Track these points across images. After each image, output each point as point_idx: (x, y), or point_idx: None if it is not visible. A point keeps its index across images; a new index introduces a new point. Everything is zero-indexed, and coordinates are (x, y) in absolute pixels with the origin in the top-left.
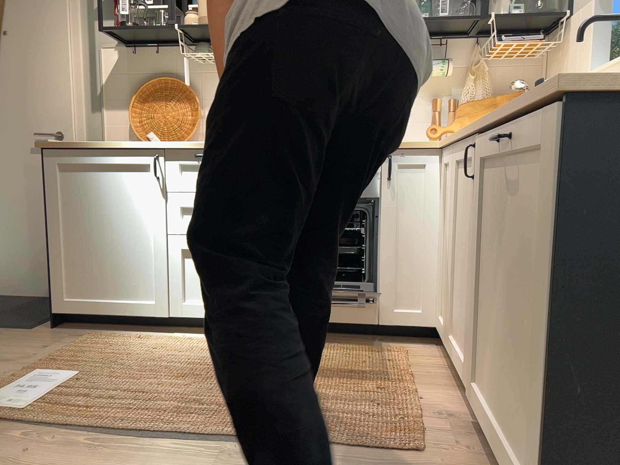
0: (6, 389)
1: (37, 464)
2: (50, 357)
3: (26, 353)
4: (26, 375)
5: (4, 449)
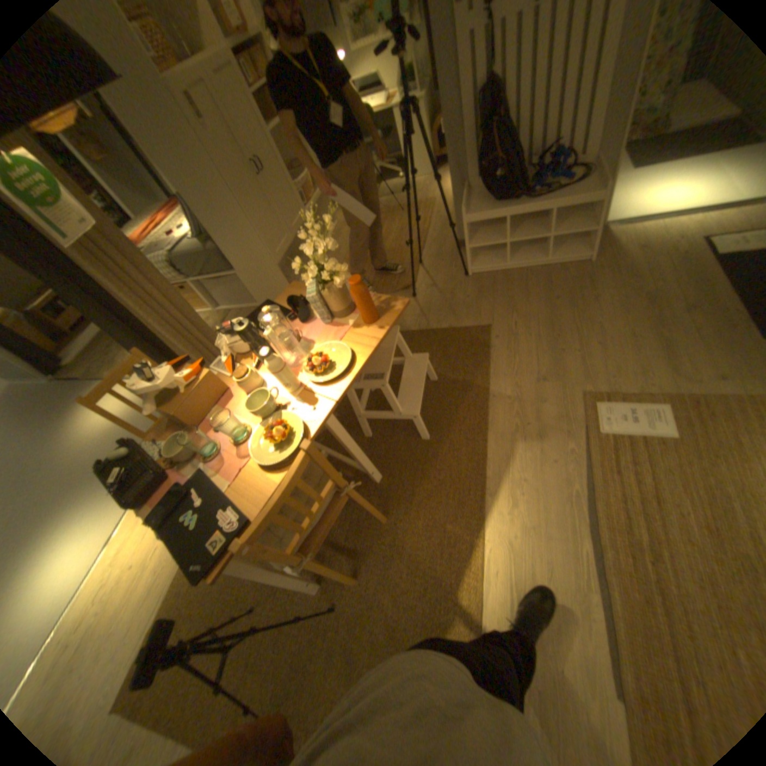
0: (630, 402)
1: (552, 472)
2: (701, 396)
3: (705, 372)
4: (657, 401)
5: (562, 446)
